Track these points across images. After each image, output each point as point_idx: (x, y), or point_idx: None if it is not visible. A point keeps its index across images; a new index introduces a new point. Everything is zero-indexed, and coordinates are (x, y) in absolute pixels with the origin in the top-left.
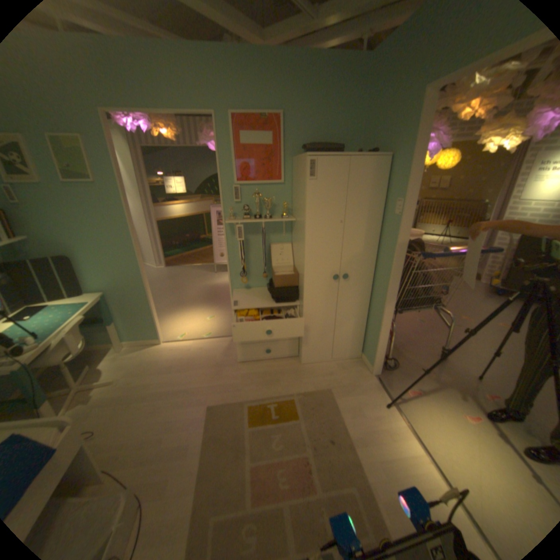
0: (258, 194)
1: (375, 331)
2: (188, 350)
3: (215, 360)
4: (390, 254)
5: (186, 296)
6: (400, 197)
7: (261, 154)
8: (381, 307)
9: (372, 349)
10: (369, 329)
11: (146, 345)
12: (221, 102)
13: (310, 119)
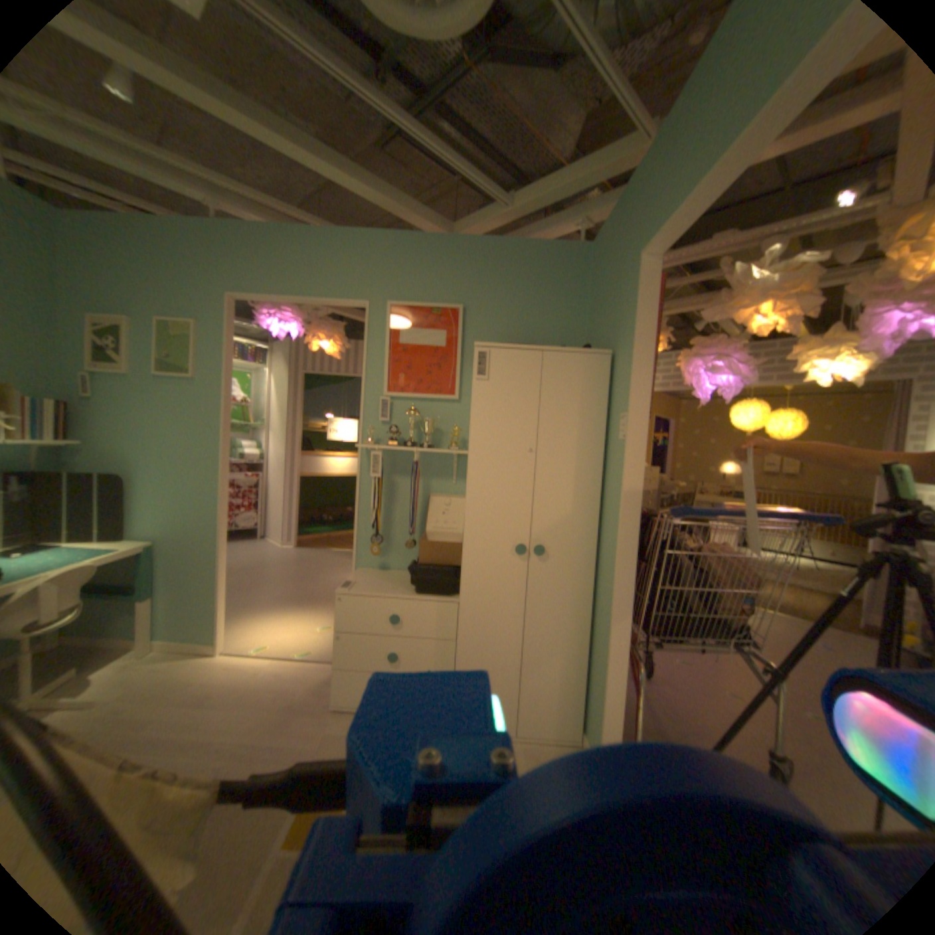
0: (413, 411)
1: (601, 677)
2: (253, 675)
3: (290, 701)
4: (616, 510)
5: (302, 591)
6: (623, 411)
7: (427, 358)
8: (608, 620)
9: (597, 723)
10: (593, 675)
11: (190, 654)
12: (380, 292)
13: (502, 317)
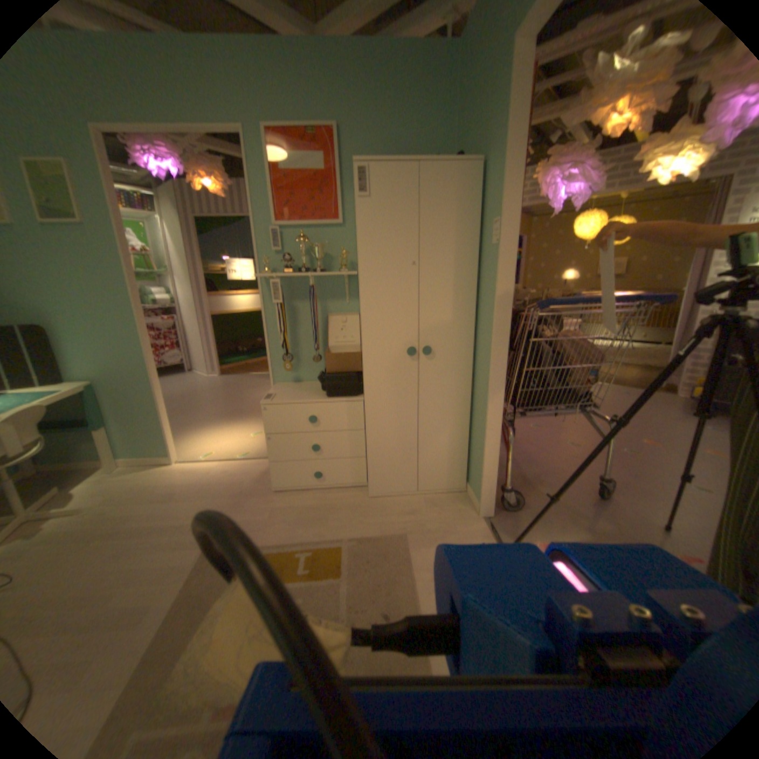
0: (303, 237)
1: (480, 441)
2: (206, 473)
3: (240, 488)
4: (490, 309)
5: (233, 408)
6: (496, 216)
7: (308, 182)
8: (484, 399)
9: (478, 474)
10: (473, 441)
11: (151, 465)
12: (251, 112)
13: (376, 133)
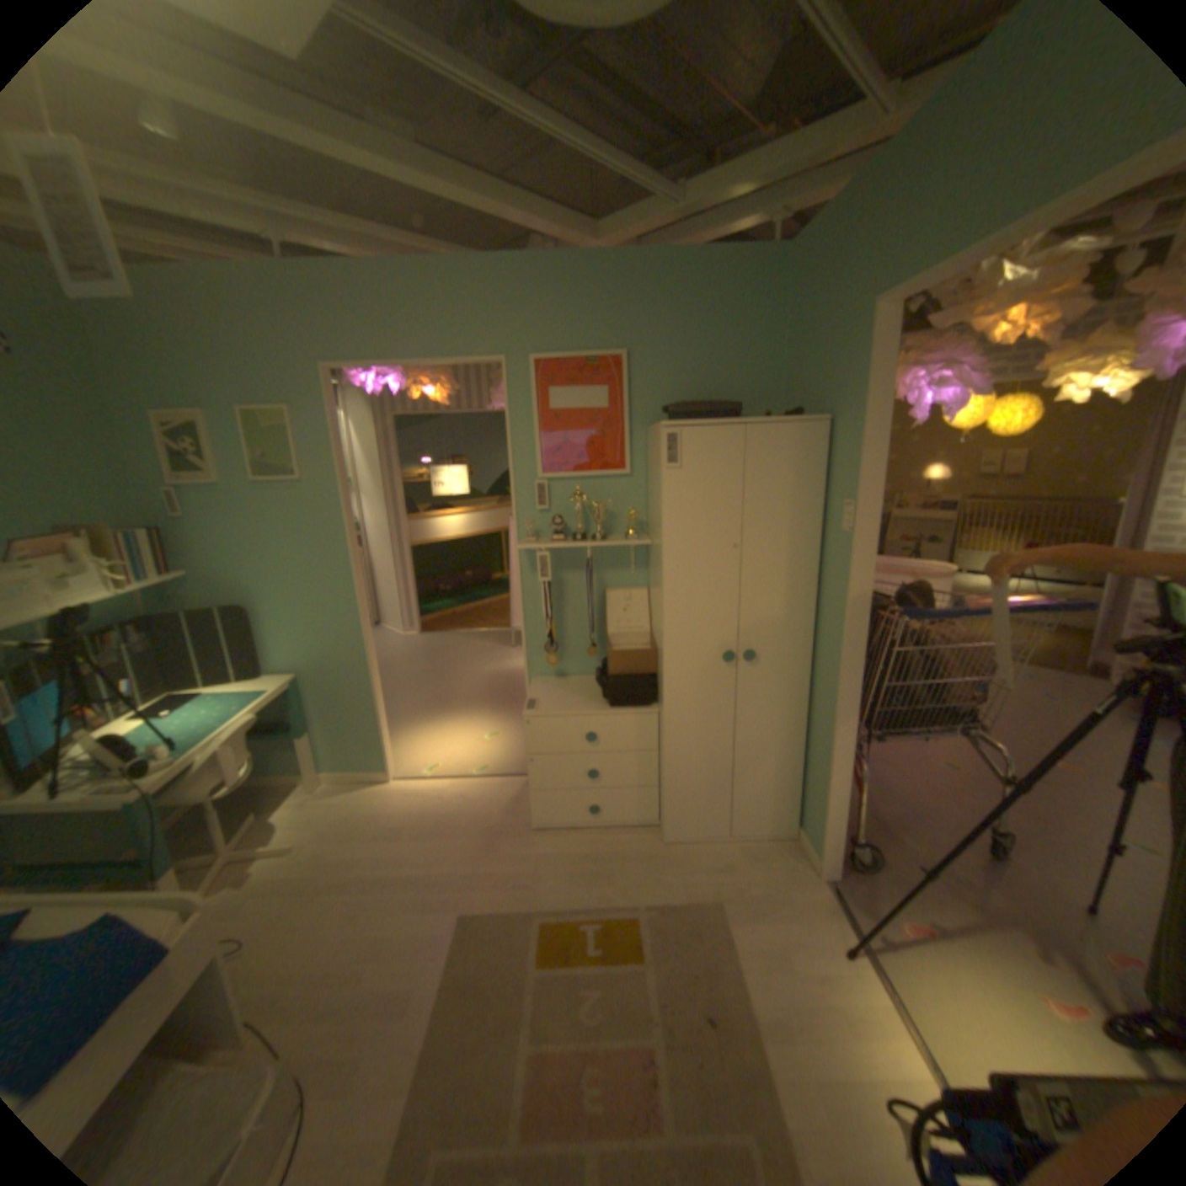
0: (580, 496)
1: (821, 777)
2: (437, 798)
3: (487, 822)
4: (839, 611)
5: (450, 691)
6: (848, 498)
7: (587, 424)
8: (829, 723)
9: (817, 820)
10: (809, 773)
11: (362, 782)
12: (517, 341)
13: (677, 361)
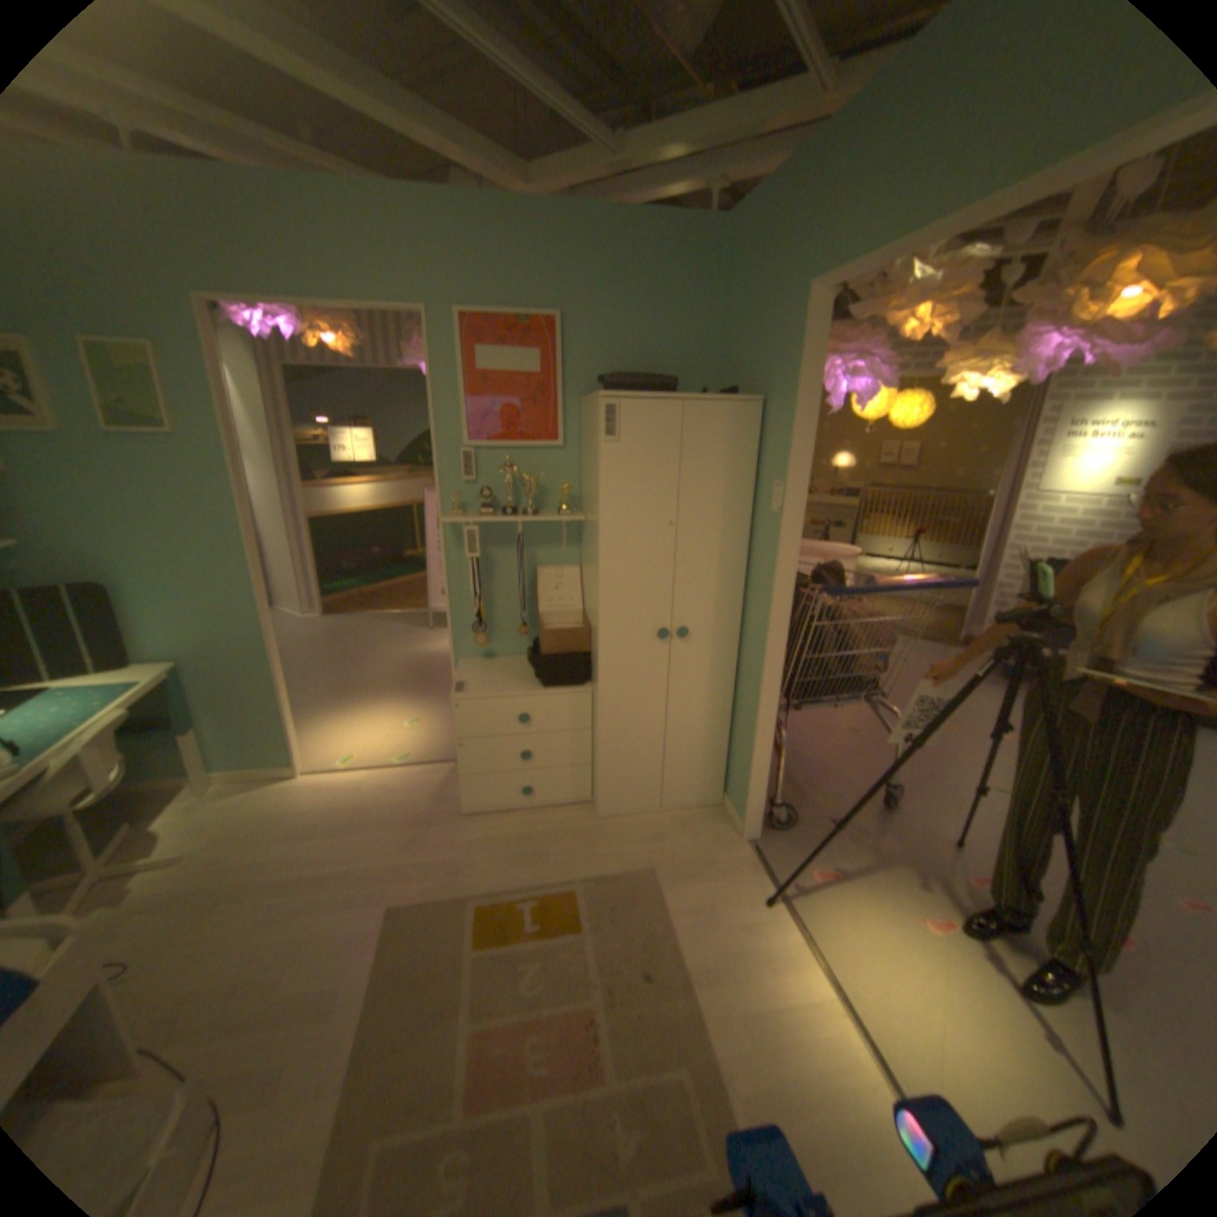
0: (511, 468)
1: (746, 746)
2: (355, 791)
3: (413, 812)
4: (767, 589)
5: (363, 678)
6: (779, 480)
7: (518, 390)
8: (754, 695)
9: (741, 786)
10: (735, 743)
11: (265, 780)
12: (440, 291)
13: (614, 329)
